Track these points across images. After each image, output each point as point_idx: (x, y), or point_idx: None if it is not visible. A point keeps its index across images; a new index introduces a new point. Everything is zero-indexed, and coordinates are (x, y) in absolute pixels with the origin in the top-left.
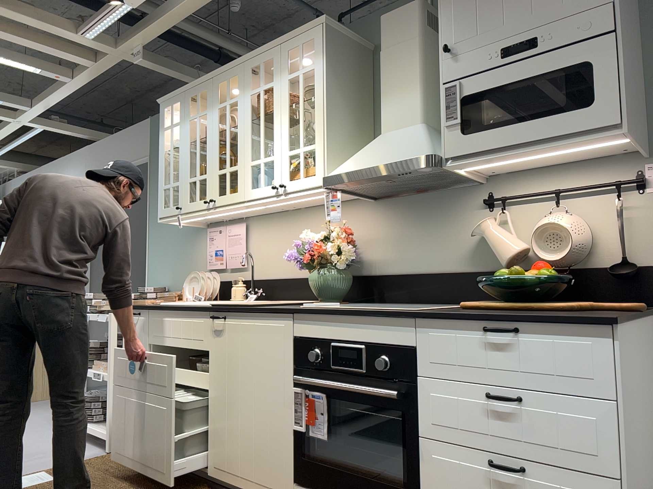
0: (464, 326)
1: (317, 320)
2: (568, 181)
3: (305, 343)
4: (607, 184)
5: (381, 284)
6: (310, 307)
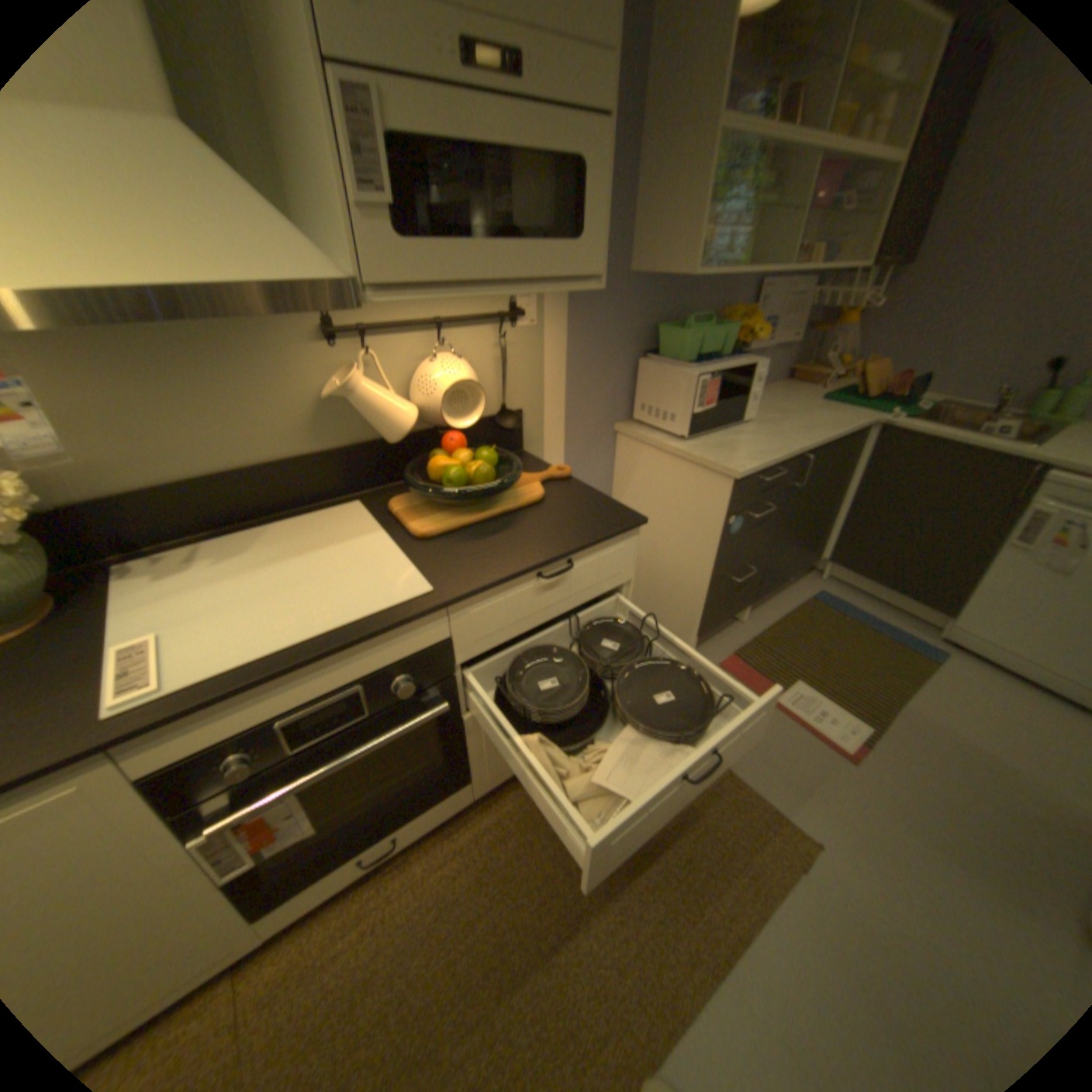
0: (515, 582)
1: (211, 712)
2: (443, 300)
3: (186, 765)
4: (495, 315)
5: (106, 516)
6: (148, 700)
